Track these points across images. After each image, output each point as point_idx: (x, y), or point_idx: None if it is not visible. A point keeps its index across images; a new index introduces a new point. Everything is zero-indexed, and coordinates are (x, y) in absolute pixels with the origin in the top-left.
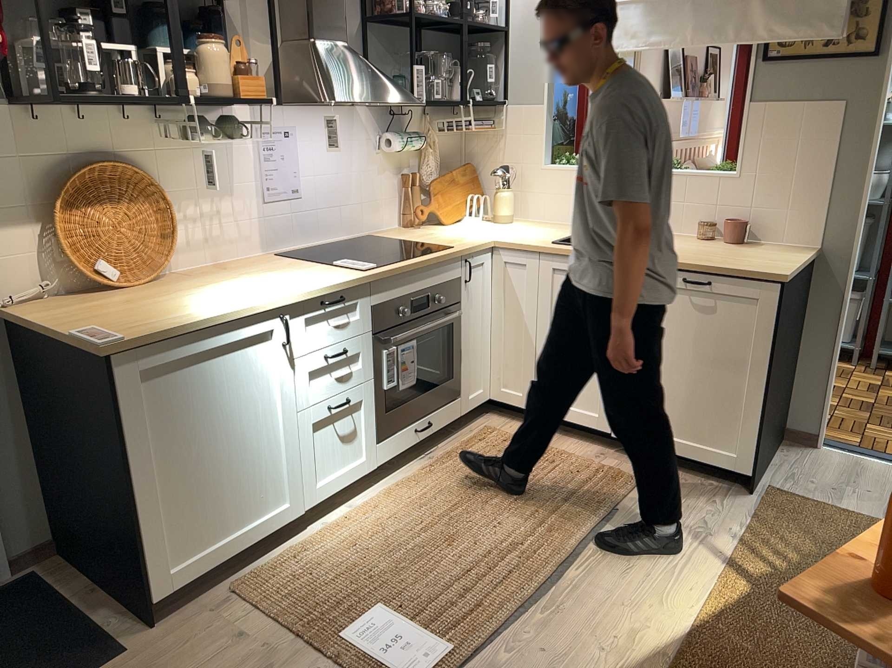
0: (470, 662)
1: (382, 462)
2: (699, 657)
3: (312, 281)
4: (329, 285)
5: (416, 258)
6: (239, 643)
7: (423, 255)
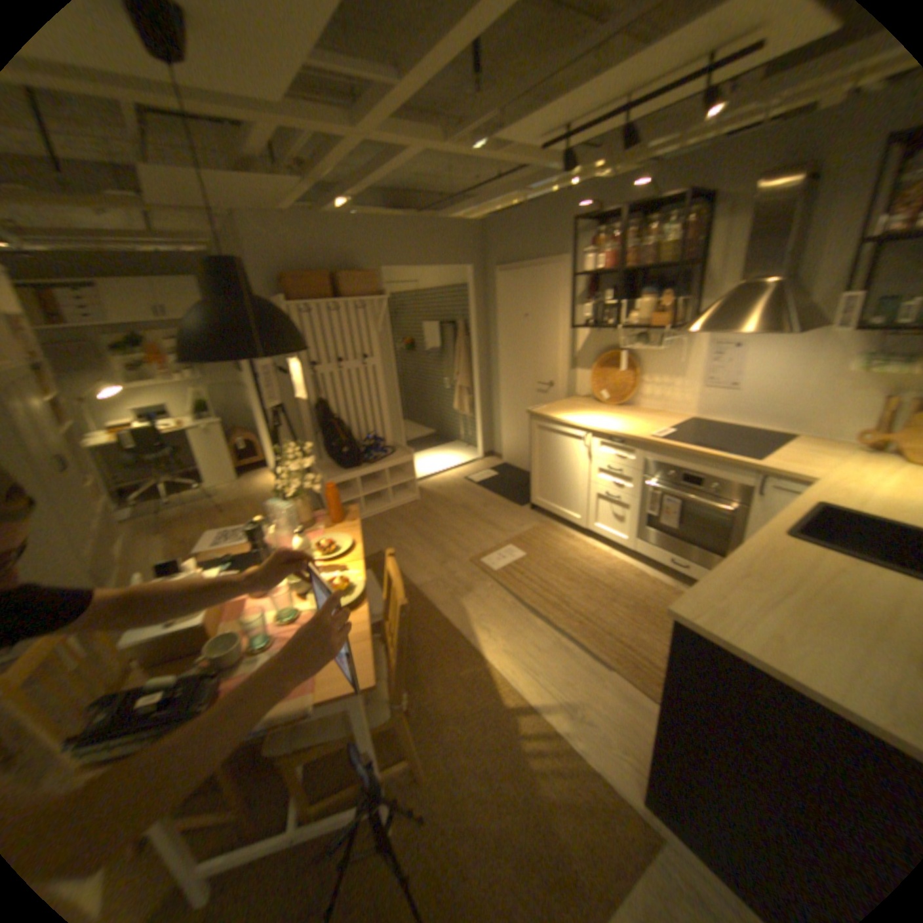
0: (489, 573)
1: (639, 551)
2: (465, 648)
3: (622, 428)
4: (614, 431)
5: (699, 448)
6: (519, 525)
7: (712, 450)
